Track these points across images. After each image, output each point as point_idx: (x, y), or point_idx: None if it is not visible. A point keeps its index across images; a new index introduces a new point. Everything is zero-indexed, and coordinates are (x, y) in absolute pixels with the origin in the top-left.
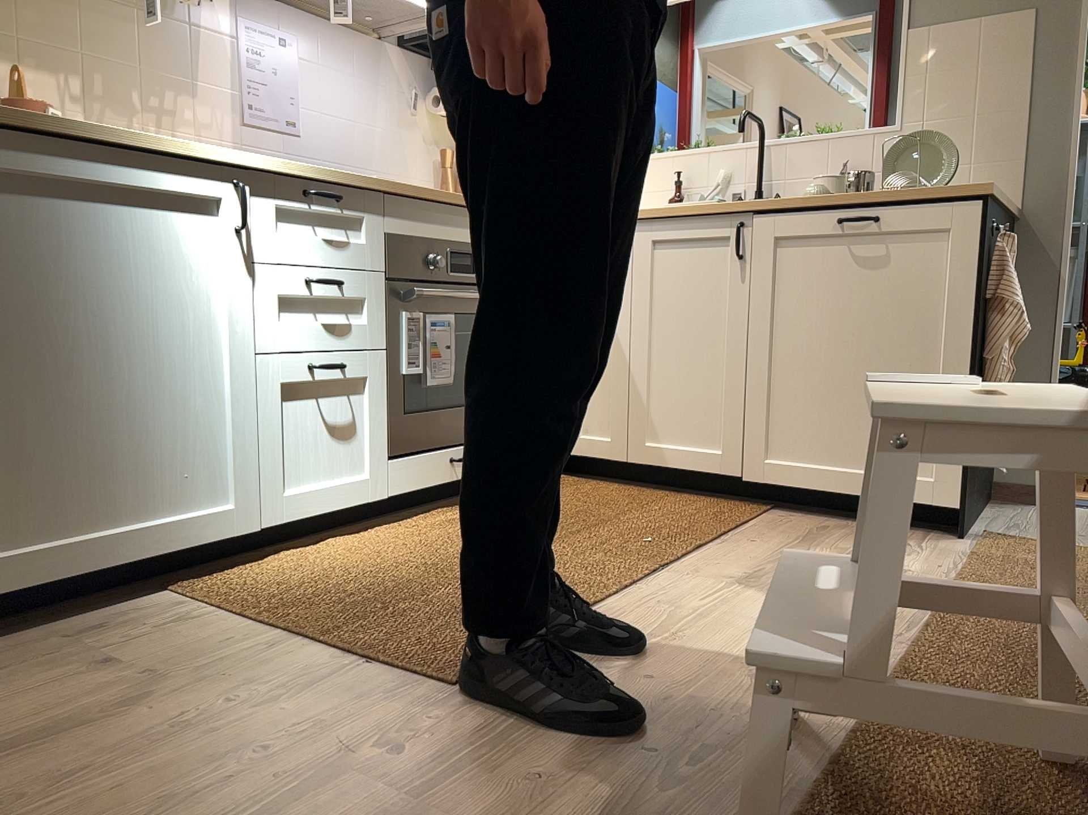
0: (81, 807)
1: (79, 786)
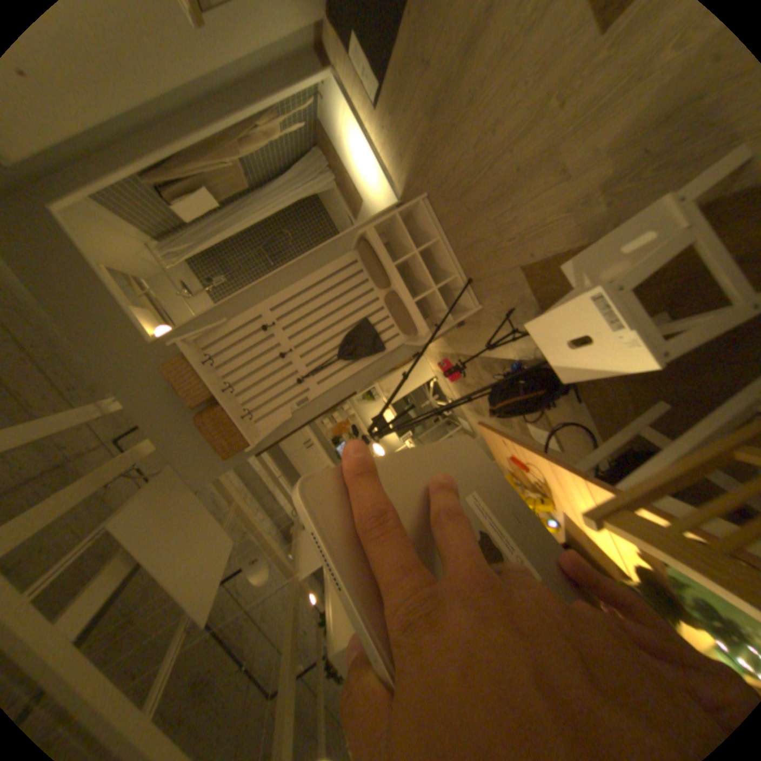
0: (488, 99)
1: (485, 85)
